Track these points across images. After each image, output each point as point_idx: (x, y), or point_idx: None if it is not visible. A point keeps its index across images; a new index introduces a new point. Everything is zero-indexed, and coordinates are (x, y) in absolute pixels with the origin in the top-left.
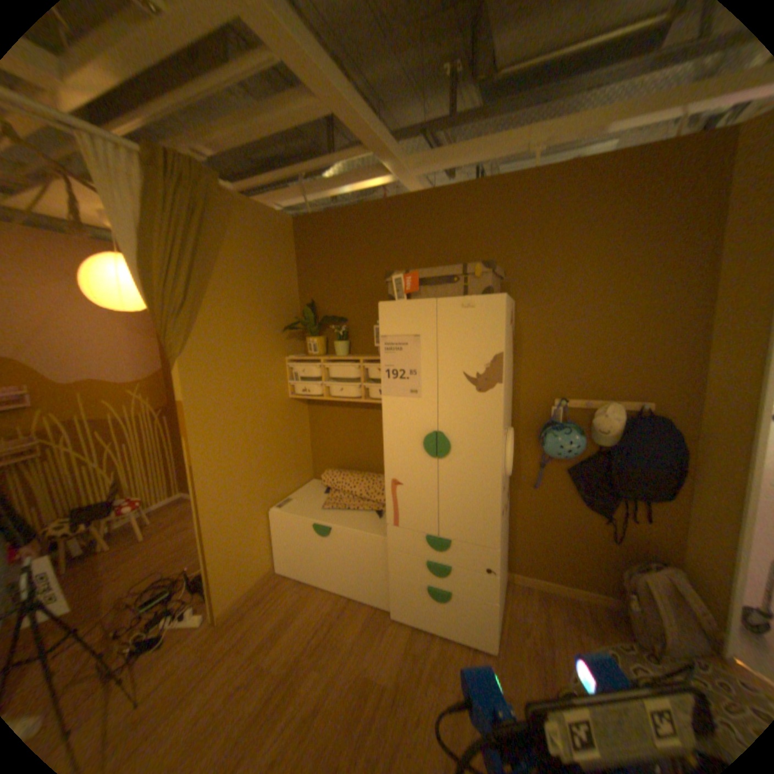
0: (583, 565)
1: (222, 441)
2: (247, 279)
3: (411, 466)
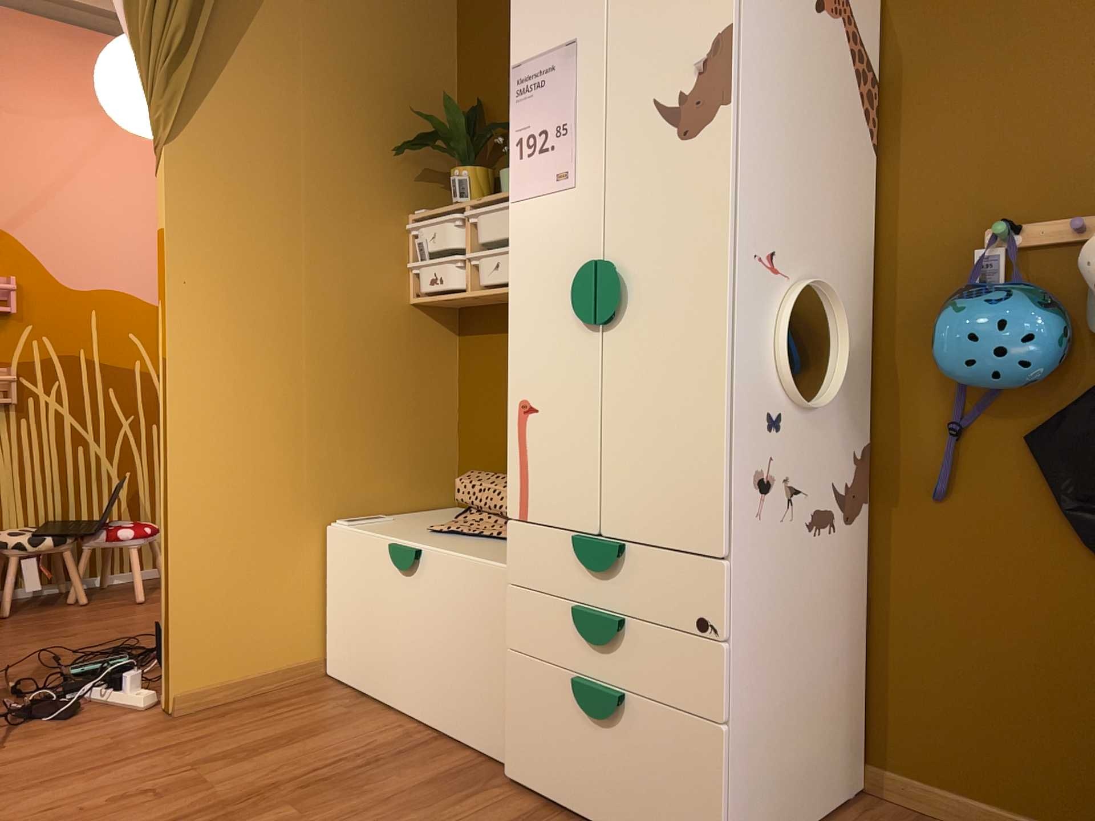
0: (1083, 748)
1: (235, 330)
2: (332, 34)
3: (552, 359)
